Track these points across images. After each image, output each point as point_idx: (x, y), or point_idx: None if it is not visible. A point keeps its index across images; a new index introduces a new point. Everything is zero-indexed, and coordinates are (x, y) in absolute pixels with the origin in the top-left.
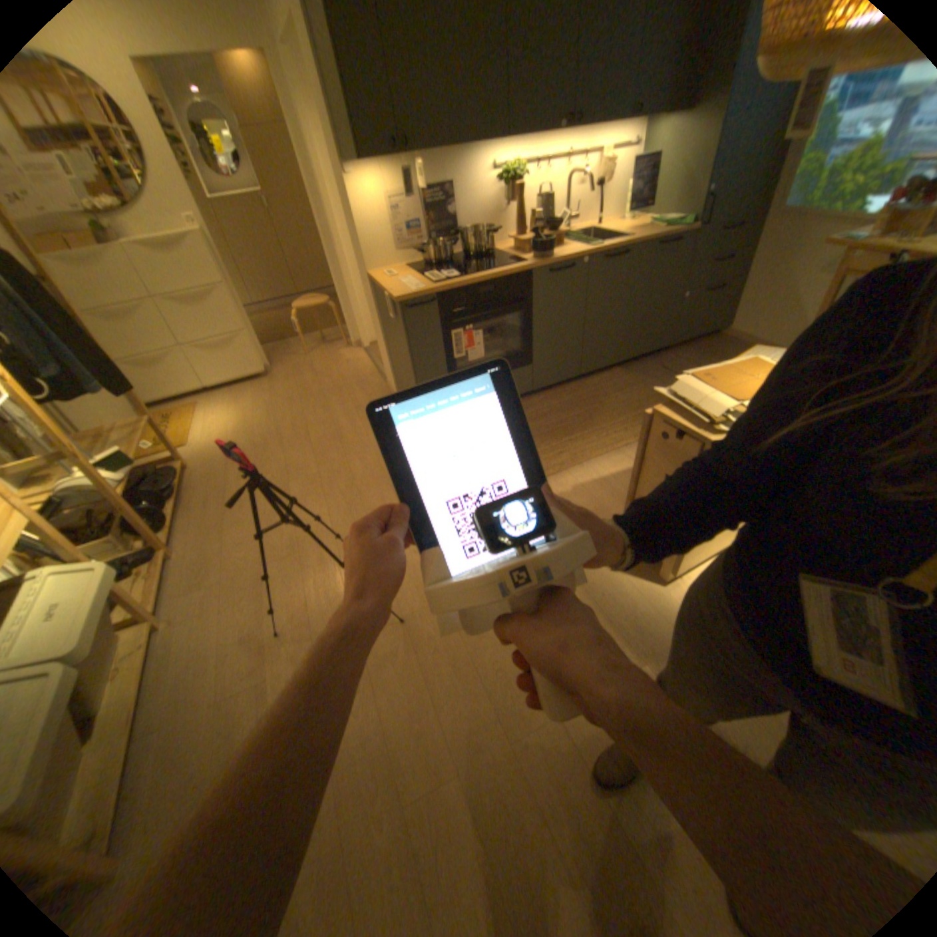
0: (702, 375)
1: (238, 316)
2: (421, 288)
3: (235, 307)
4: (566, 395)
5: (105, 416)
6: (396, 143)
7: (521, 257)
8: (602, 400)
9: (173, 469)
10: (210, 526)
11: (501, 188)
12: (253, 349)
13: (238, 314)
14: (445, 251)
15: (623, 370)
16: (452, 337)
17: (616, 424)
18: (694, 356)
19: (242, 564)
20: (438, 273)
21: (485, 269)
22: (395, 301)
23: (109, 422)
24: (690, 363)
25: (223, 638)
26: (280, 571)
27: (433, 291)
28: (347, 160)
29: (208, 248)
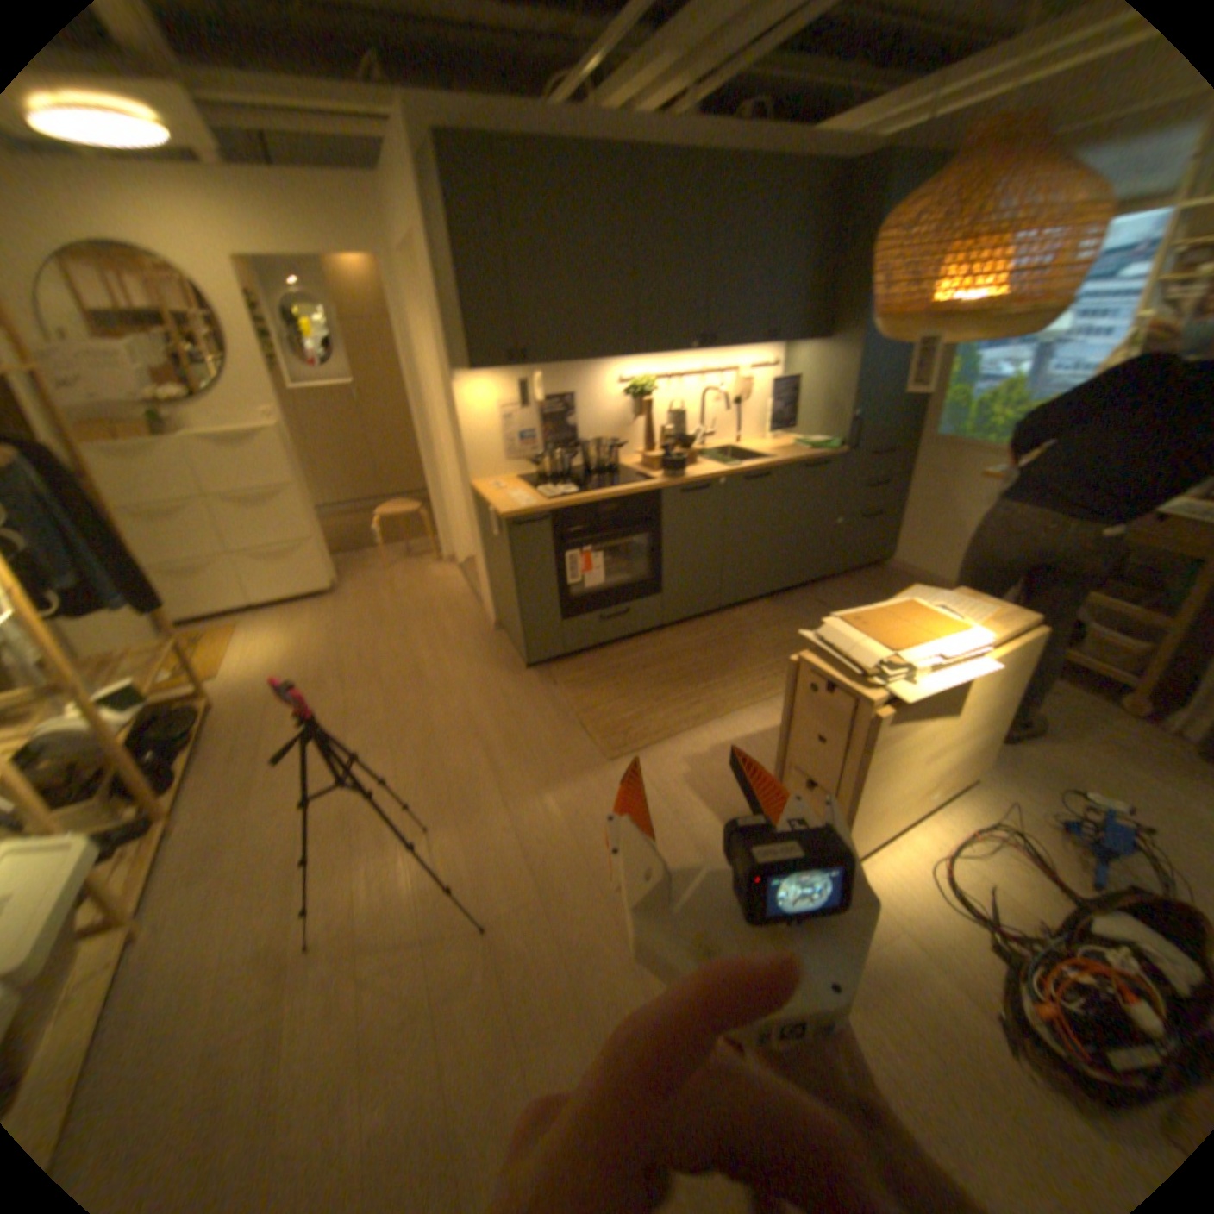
0: (852, 619)
1: (306, 523)
2: (532, 504)
3: (304, 513)
4: (703, 631)
5: (114, 640)
6: (513, 354)
7: (649, 474)
8: (746, 638)
9: (194, 712)
10: (232, 791)
11: (627, 402)
12: (320, 563)
13: (306, 521)
14: (561, 464)
15: (771, 603)
16: (566, 559)
17: (764, 669)
18: (854, 589)
19: (270, 847)
20: (552, 488)
21: (607, 485)
22: (501, 518)
23: (118, 648)
24: (850, 598)
25: (228, 956)
26: (321, 857)
27: (546, 509)
28: (457, 369)
29: (282, 447)
